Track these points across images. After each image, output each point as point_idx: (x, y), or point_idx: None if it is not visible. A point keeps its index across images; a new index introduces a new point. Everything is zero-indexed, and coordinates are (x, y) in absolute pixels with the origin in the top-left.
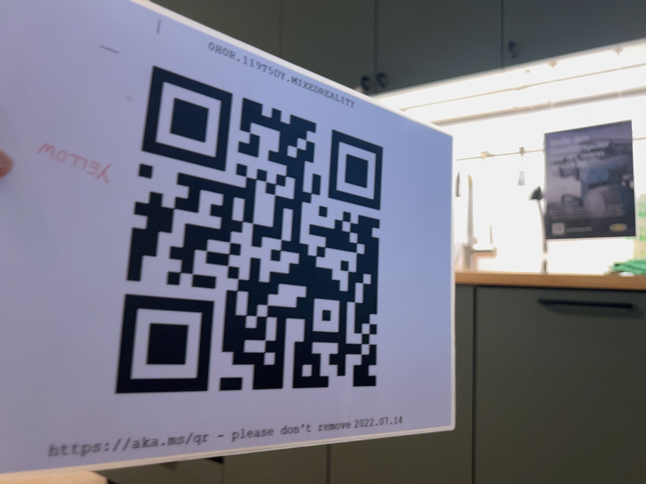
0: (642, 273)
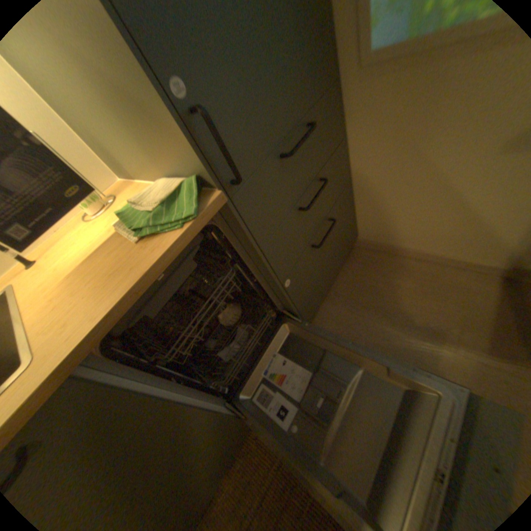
0: (168, 227)
